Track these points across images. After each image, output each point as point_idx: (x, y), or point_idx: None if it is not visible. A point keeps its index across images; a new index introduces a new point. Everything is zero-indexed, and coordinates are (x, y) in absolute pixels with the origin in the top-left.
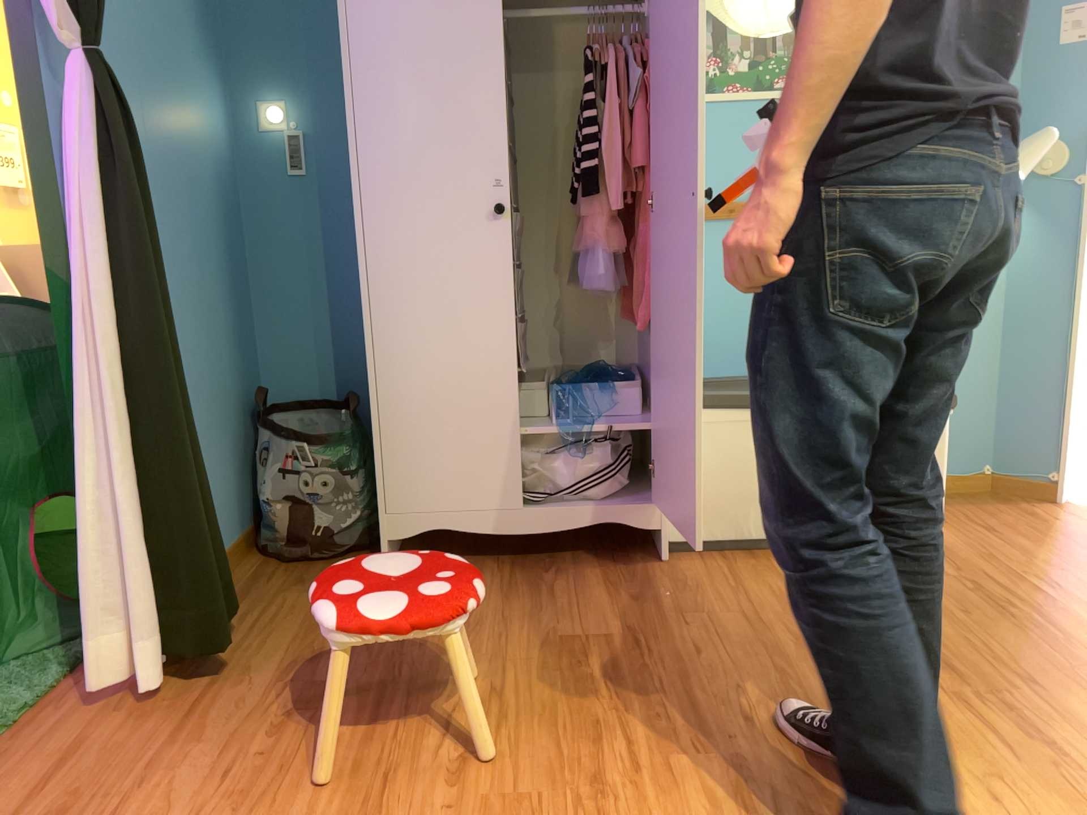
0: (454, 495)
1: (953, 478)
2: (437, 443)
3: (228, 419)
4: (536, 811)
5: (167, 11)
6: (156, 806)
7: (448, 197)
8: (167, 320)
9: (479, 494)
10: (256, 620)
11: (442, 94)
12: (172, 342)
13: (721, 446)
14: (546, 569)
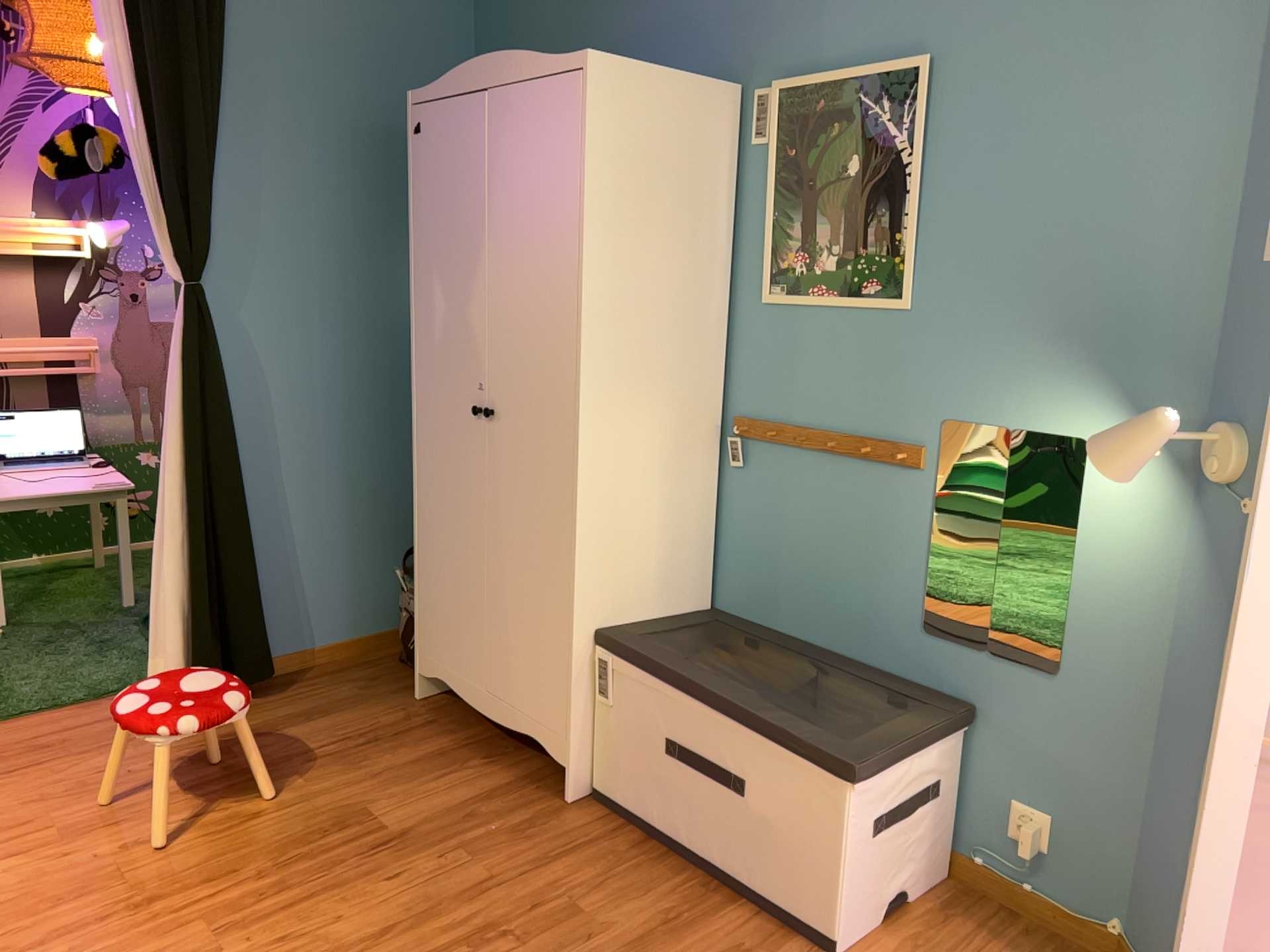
0: (450, 658)
1: (1056, 906)
2: (443, 606)
3: (392, 534)
4: (109, 898)
5: (367, 215)
6: (54, 774)
7: (455, 391)
8: (231, 462)
9: (463, 665)
10: (292, 696)
11: (455, 300)
12: (232, 478)
13: (633, 709)
14: (486, 759)
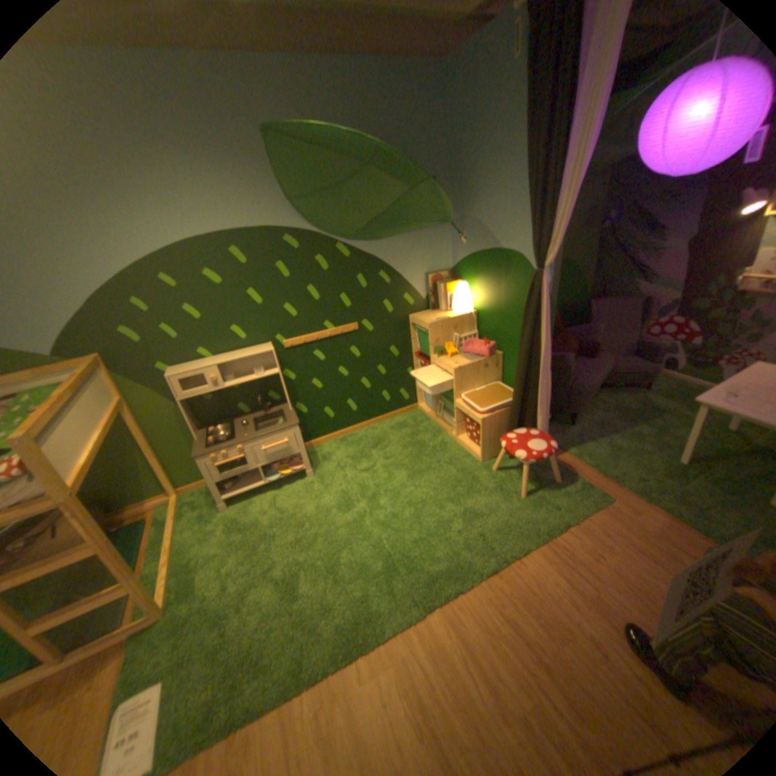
0: None
1: None
2: None
3: None
4: (545, 646)
5: None
6: (648, 578)
7: None
8: None
9: None
10: None
11: None
12: None
13: None
14: None
